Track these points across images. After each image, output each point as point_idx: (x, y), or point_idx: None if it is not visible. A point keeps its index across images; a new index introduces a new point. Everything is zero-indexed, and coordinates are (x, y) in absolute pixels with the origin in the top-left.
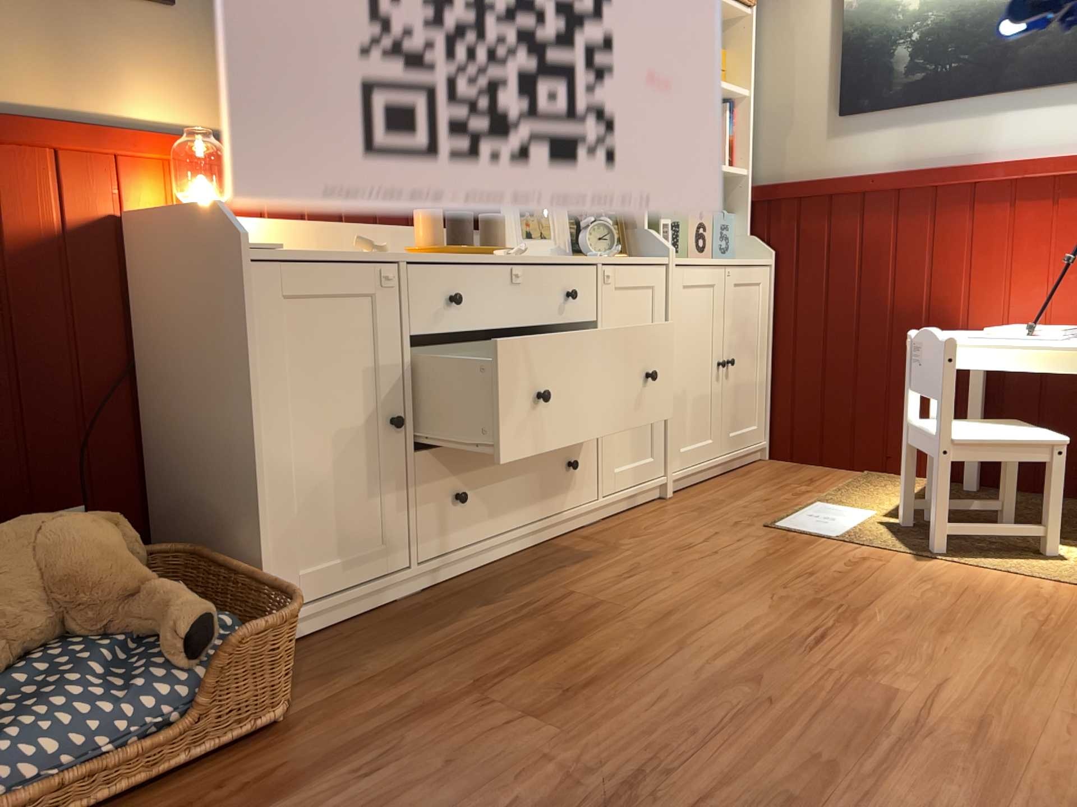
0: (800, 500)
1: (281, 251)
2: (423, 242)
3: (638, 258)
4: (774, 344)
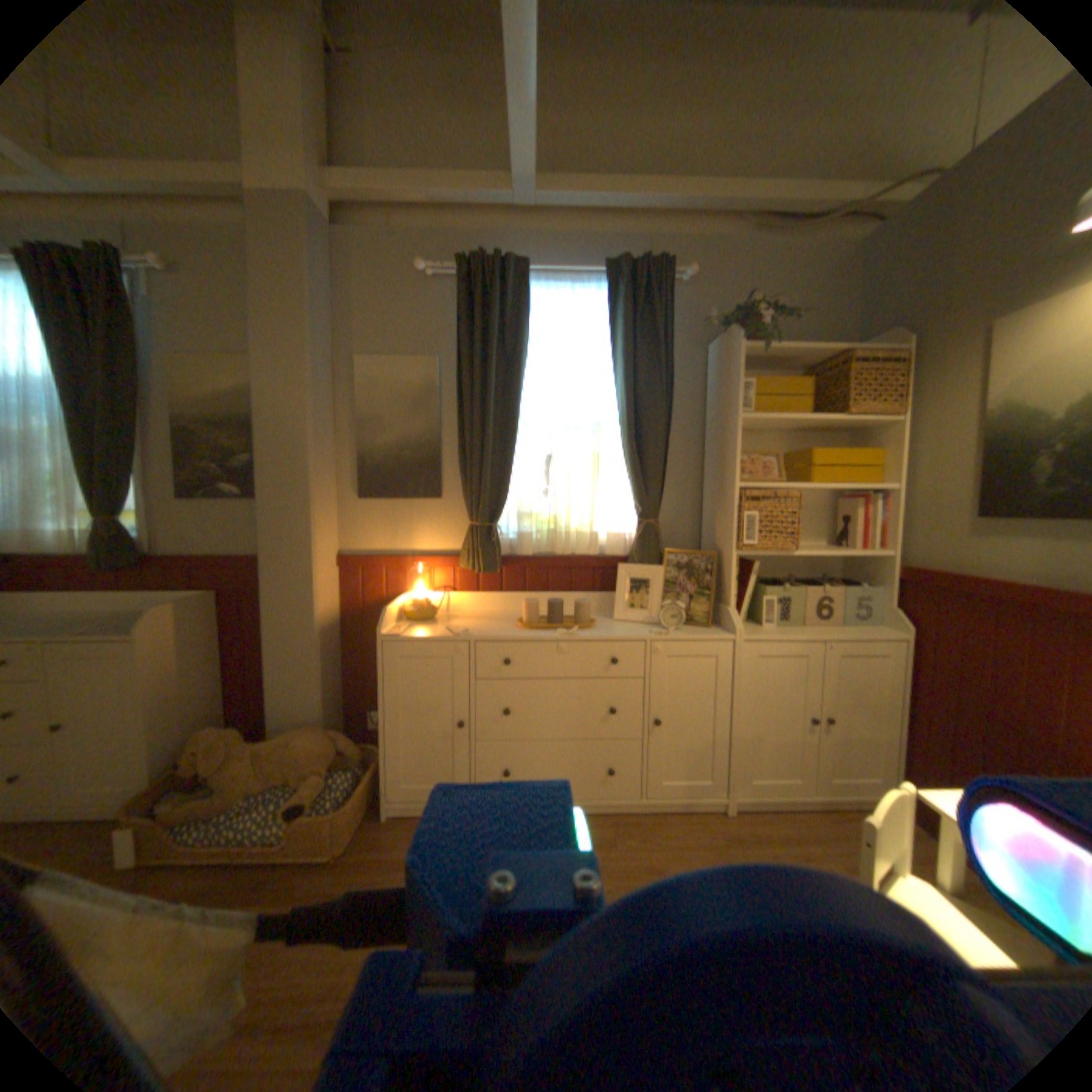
0: None
1: (410, 633)
2: (525, 618)
3: (710, 632)
4: (913, 713)
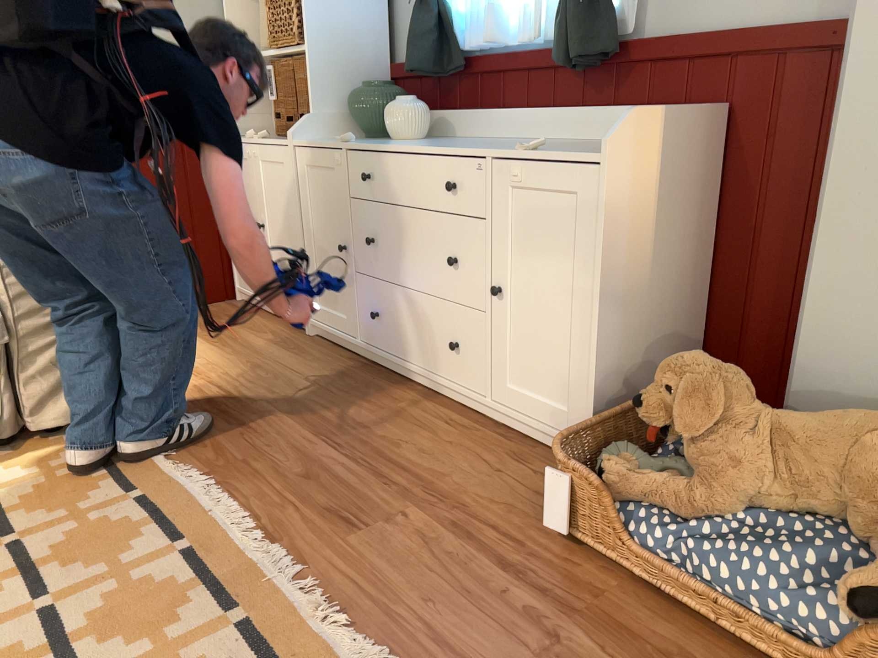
0: None
1: None
2: None
3: None
4: None
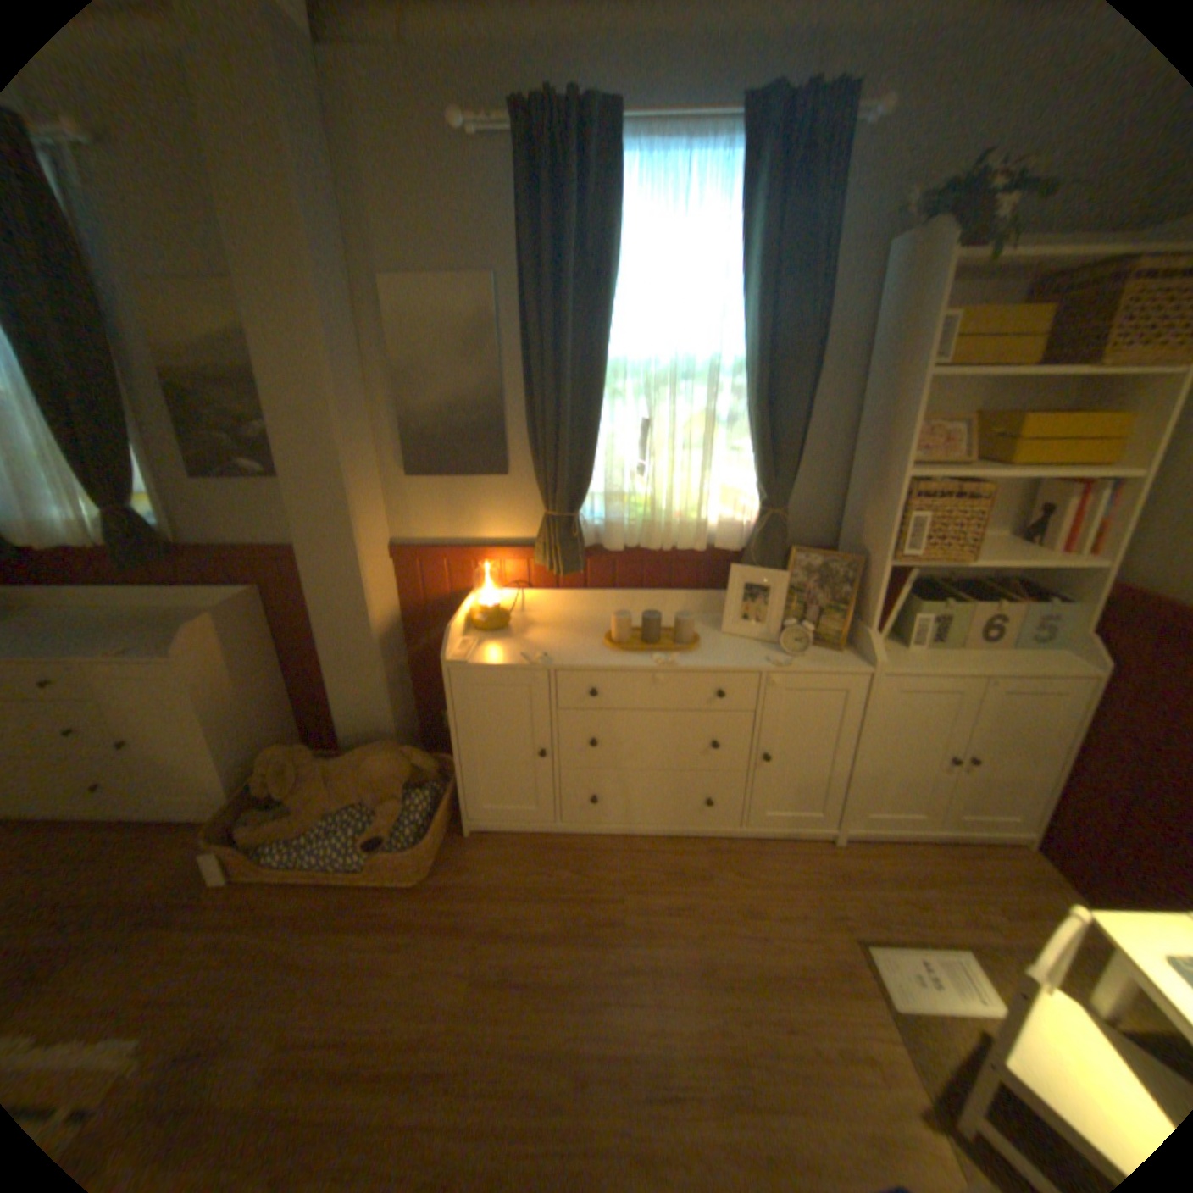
0: (957, 937)
1: (479, 656)
2: (613, 634)
3: (842, 661)
4: (1082, 756)
